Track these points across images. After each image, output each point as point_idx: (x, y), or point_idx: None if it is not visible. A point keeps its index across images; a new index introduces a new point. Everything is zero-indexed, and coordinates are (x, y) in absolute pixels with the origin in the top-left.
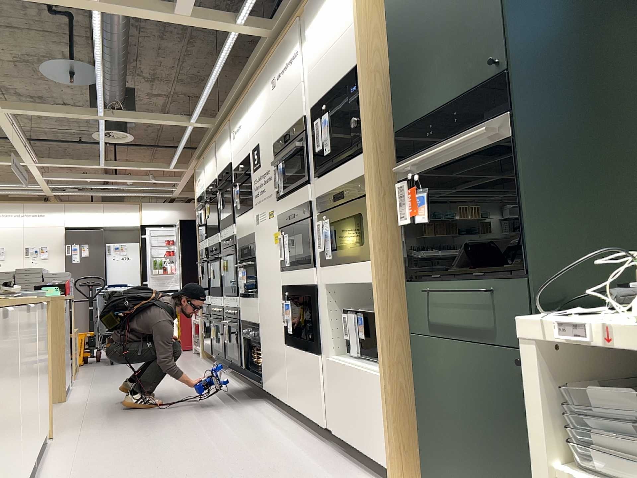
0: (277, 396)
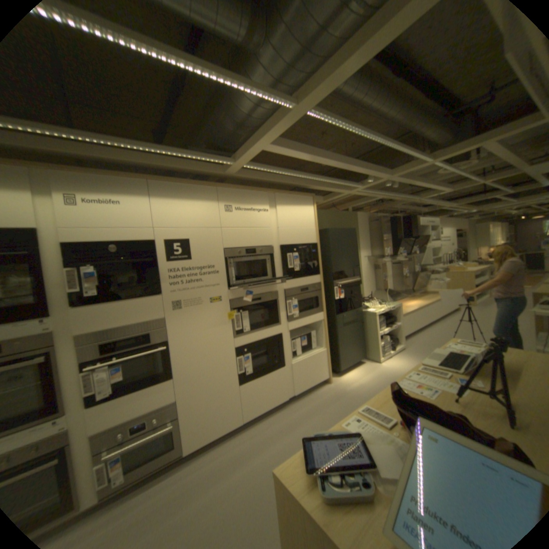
0: (220, 435)
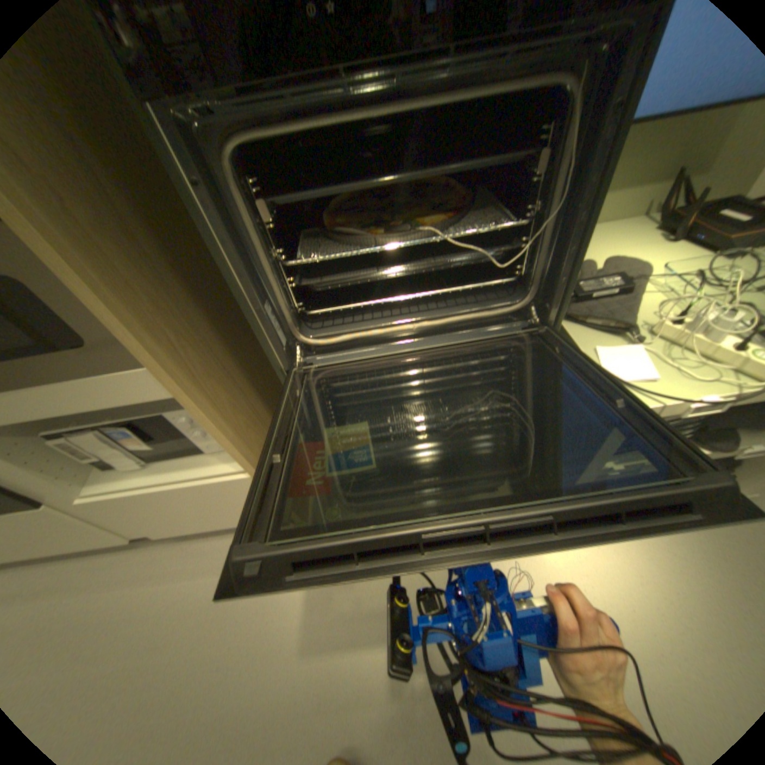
0: None
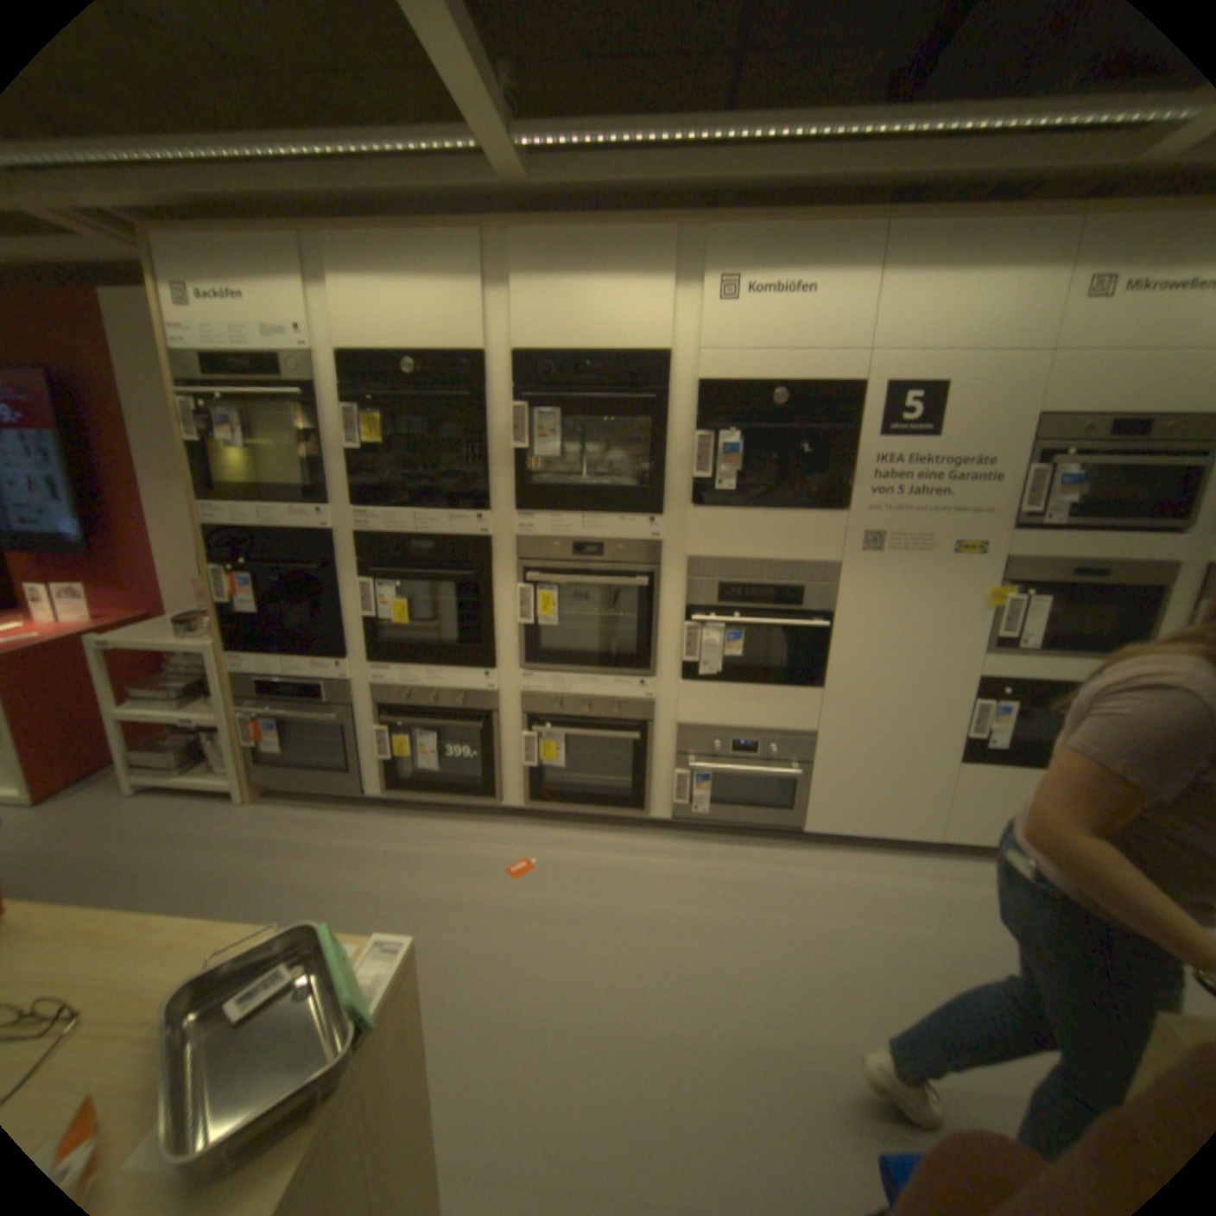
0: (885, 836)
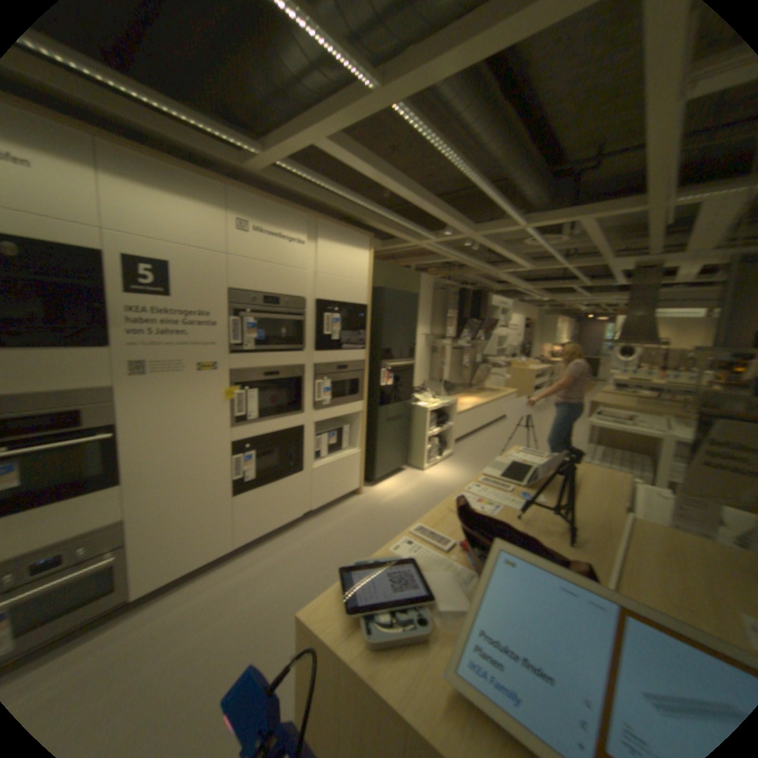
0: (197, 566)
